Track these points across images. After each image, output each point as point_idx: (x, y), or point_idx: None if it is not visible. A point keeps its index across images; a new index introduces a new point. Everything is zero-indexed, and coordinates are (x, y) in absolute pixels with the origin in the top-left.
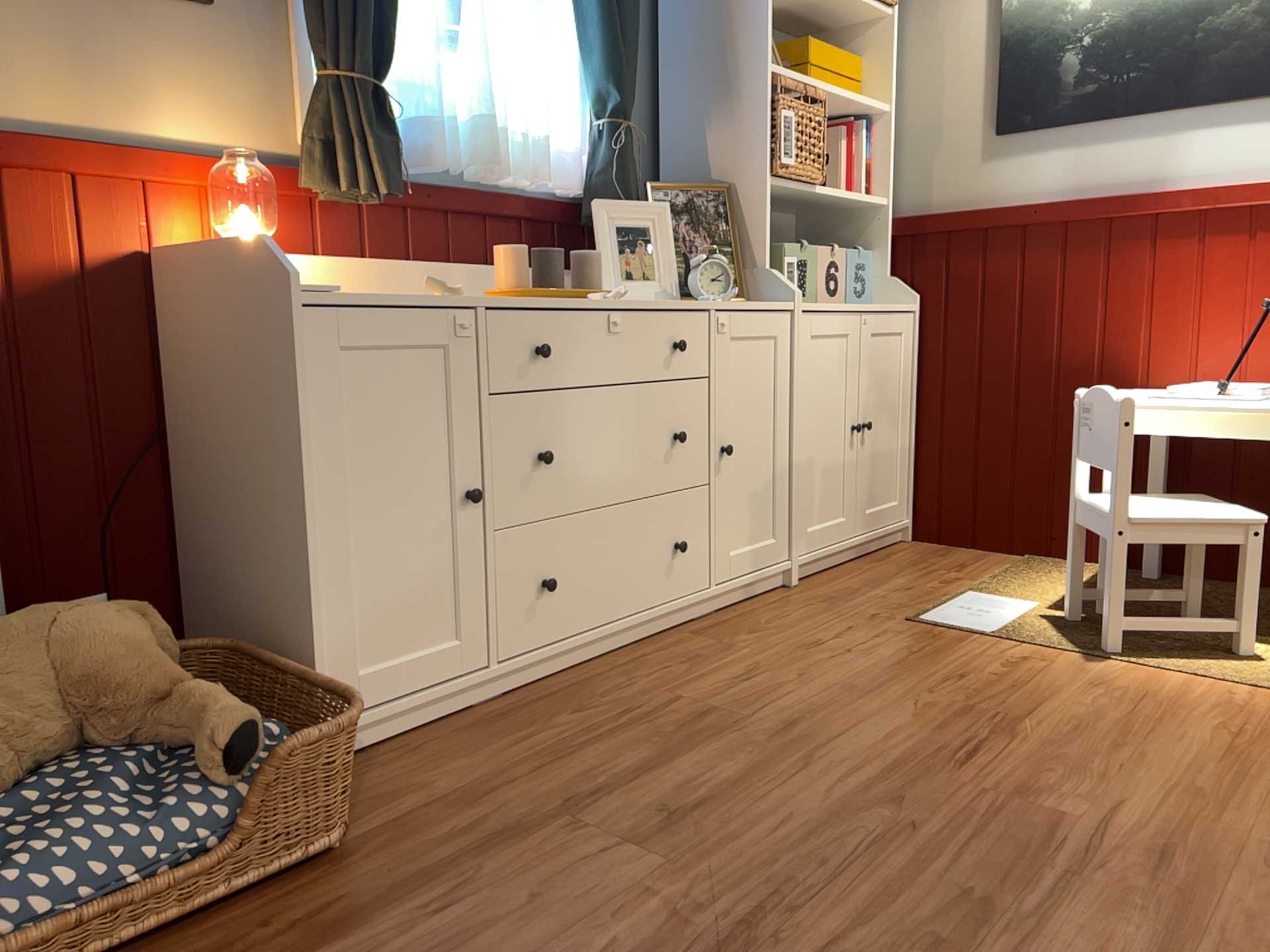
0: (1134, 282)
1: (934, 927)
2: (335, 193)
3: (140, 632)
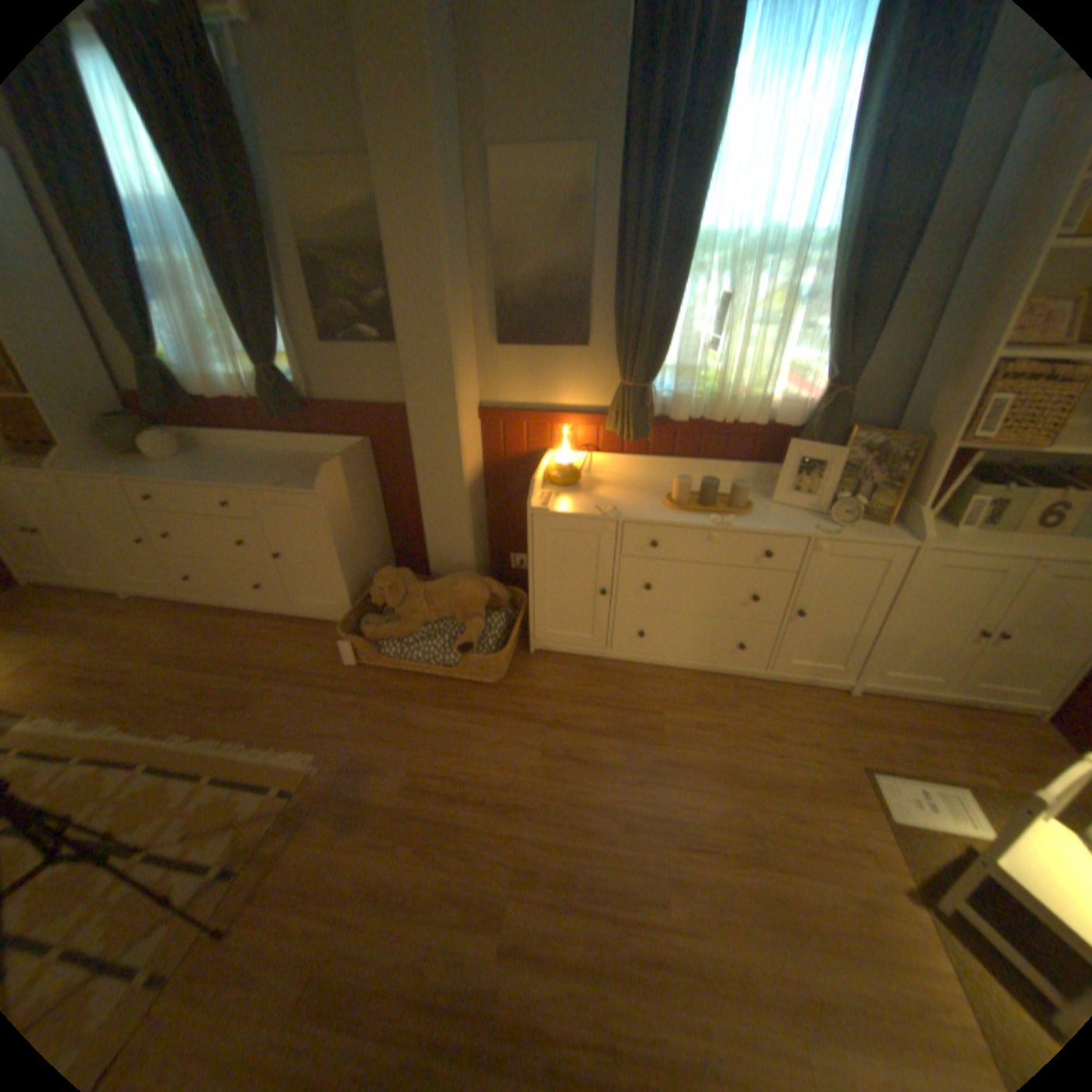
0: None
1: (548, 870)
2: (620, 434)
3: (479, 594)
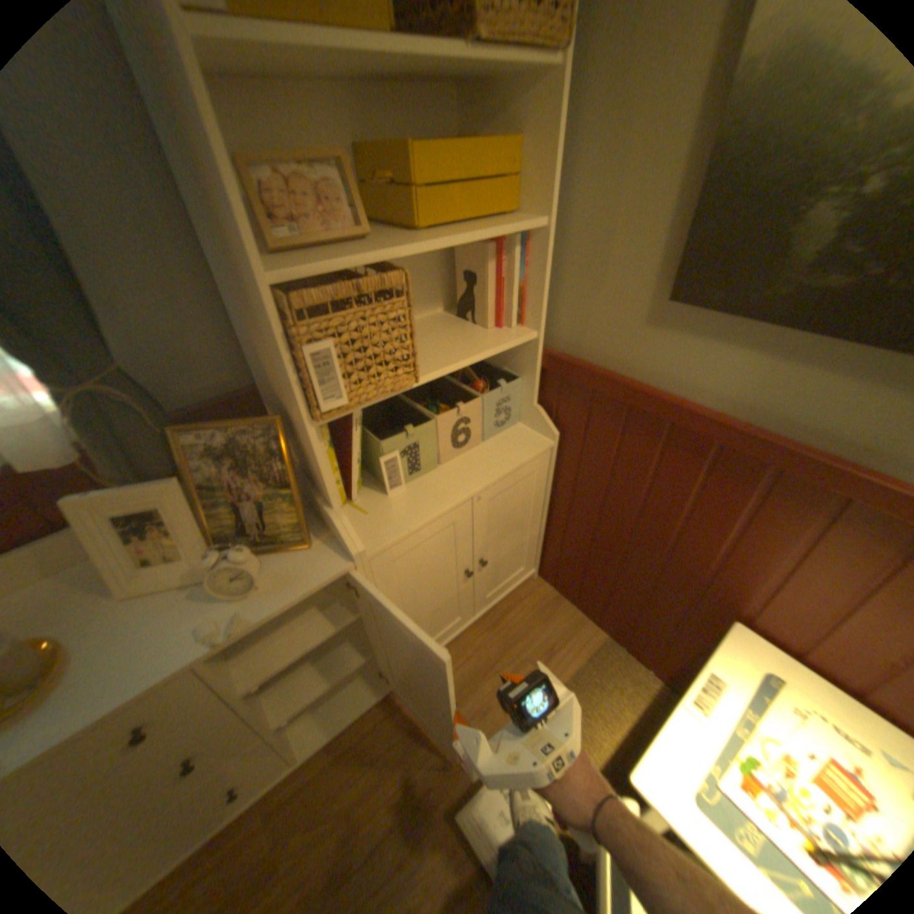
0: (786, 545)
1: None
2: None
3: None
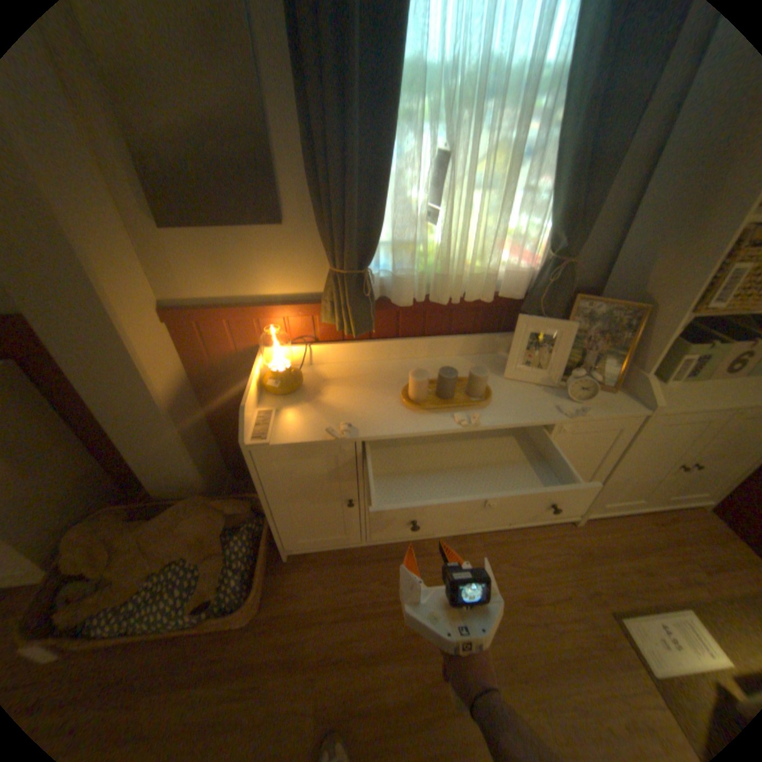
0: None
1: None
2: (340, 325)
3: (210, 527)
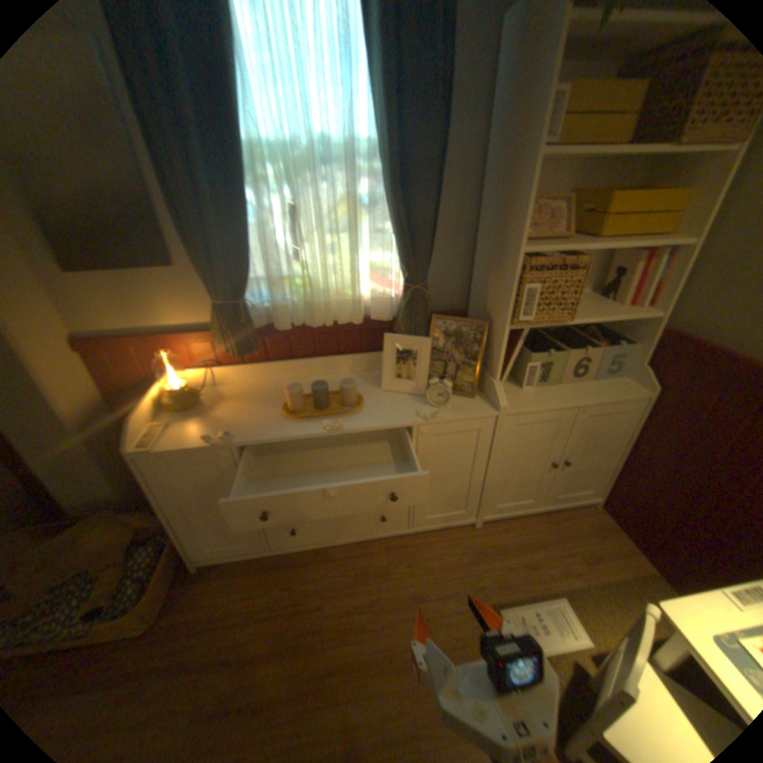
0: None
1: None
2: (229, 349)
3: (111, 540)
